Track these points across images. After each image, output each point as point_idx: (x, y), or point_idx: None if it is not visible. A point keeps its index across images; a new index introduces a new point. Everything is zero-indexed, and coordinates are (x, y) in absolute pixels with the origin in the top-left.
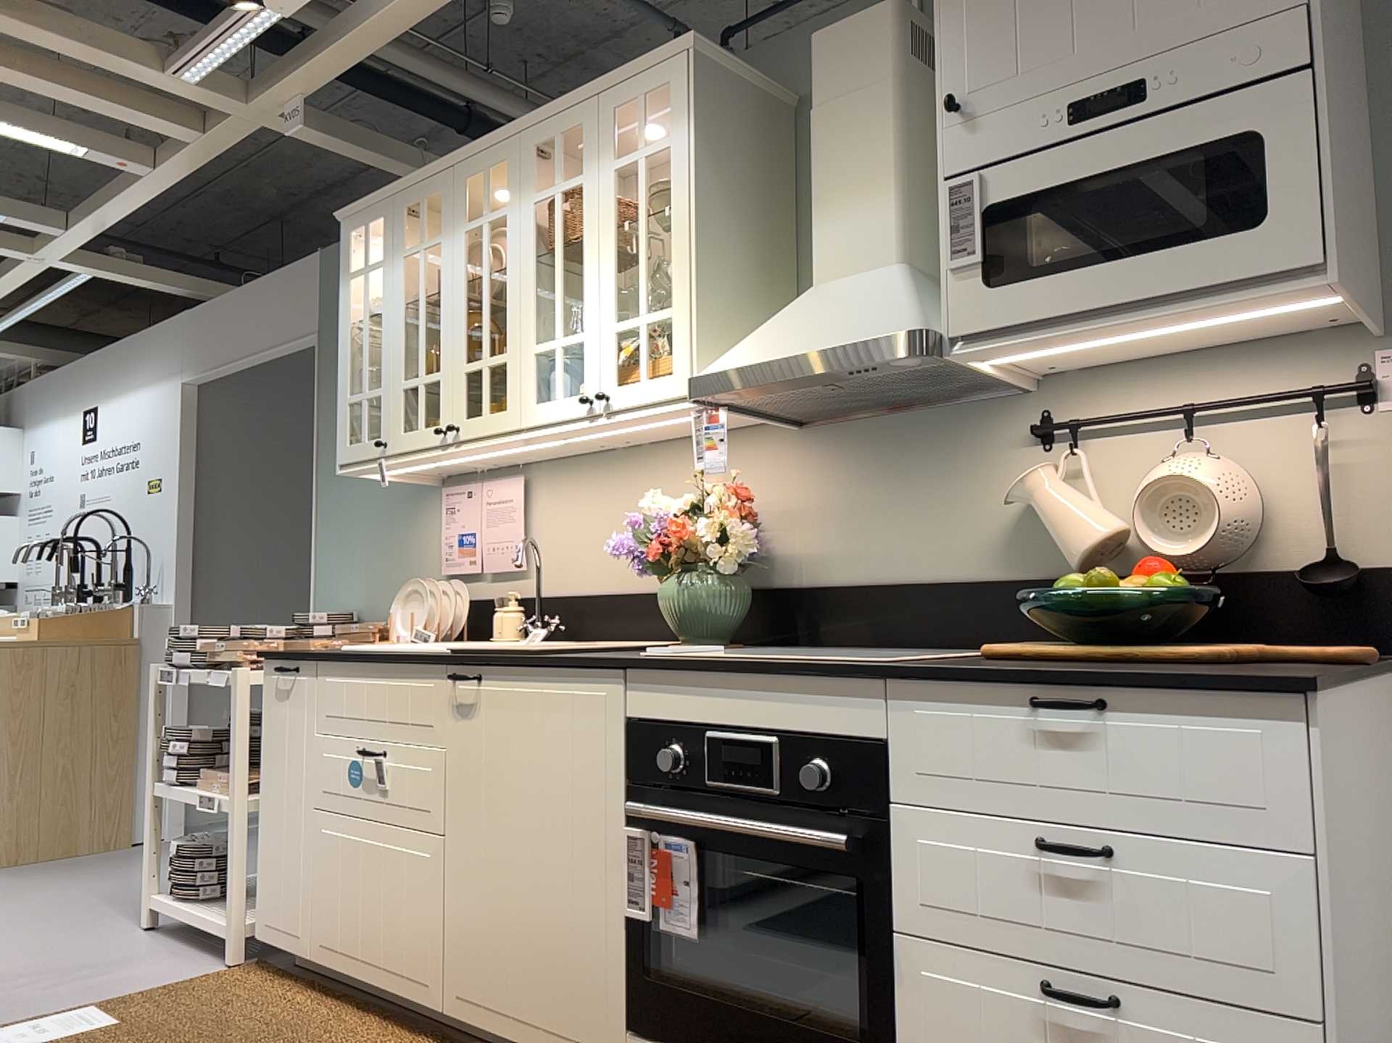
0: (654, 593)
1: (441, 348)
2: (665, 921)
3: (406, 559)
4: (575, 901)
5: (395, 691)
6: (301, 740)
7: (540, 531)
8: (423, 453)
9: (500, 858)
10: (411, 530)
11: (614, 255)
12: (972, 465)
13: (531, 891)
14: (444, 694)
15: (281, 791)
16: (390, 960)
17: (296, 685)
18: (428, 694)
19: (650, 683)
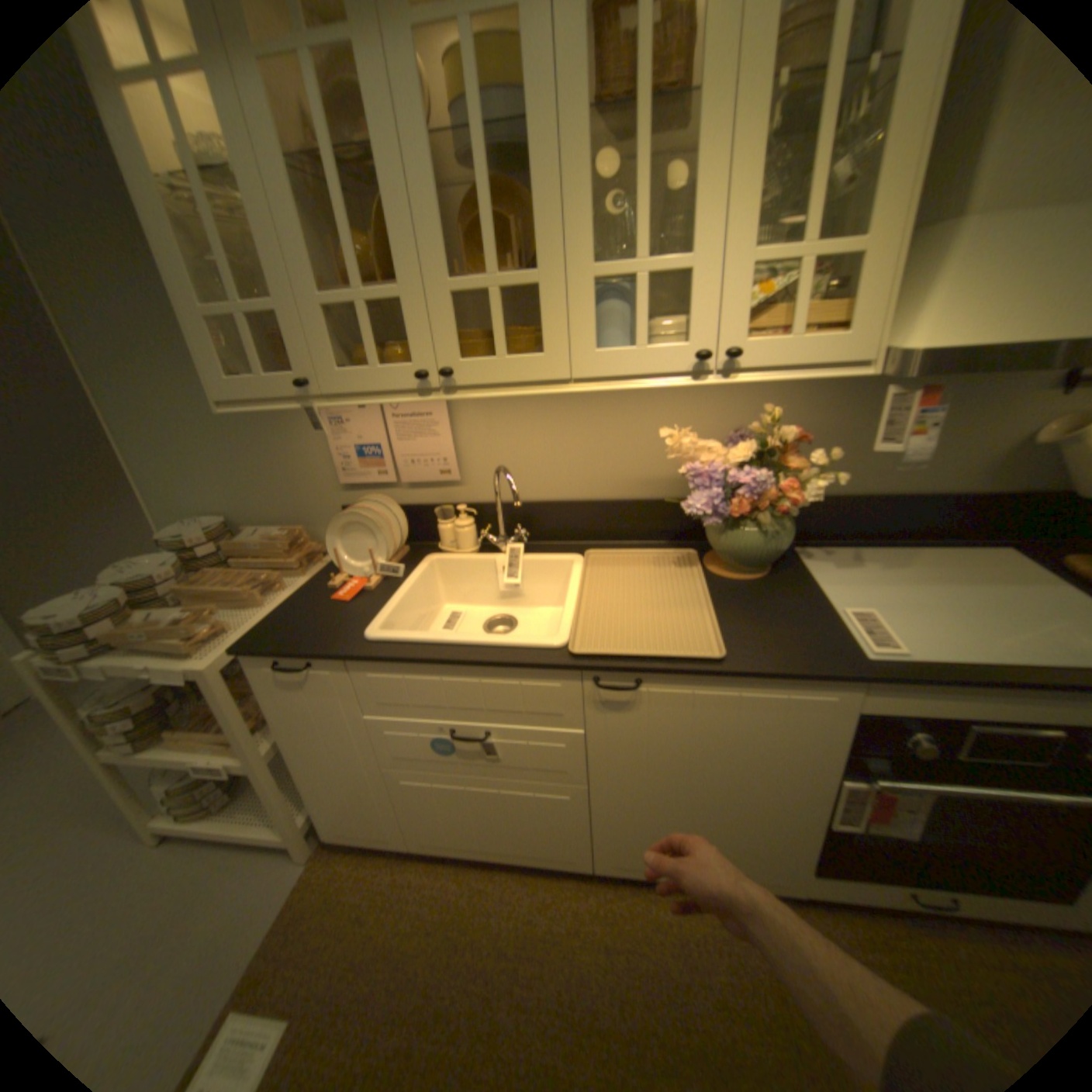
0: (628, 501)
1: (392, 250)
2: (878, 831)
3: (277, 466)
4: (769, 822)
5: (496, 688)
6: (341, 721)
7: (474, 444)
8: (385, 398)
9: (670, 800)
10: (277, 438)
11: (767, 134)
12: (991, 404)
13: (711, 816)
14: (583, 692)
15: (322, 757)
16: (523, 852)
17: (313, 678)
18: (553, 691)
19: (906, 691)
